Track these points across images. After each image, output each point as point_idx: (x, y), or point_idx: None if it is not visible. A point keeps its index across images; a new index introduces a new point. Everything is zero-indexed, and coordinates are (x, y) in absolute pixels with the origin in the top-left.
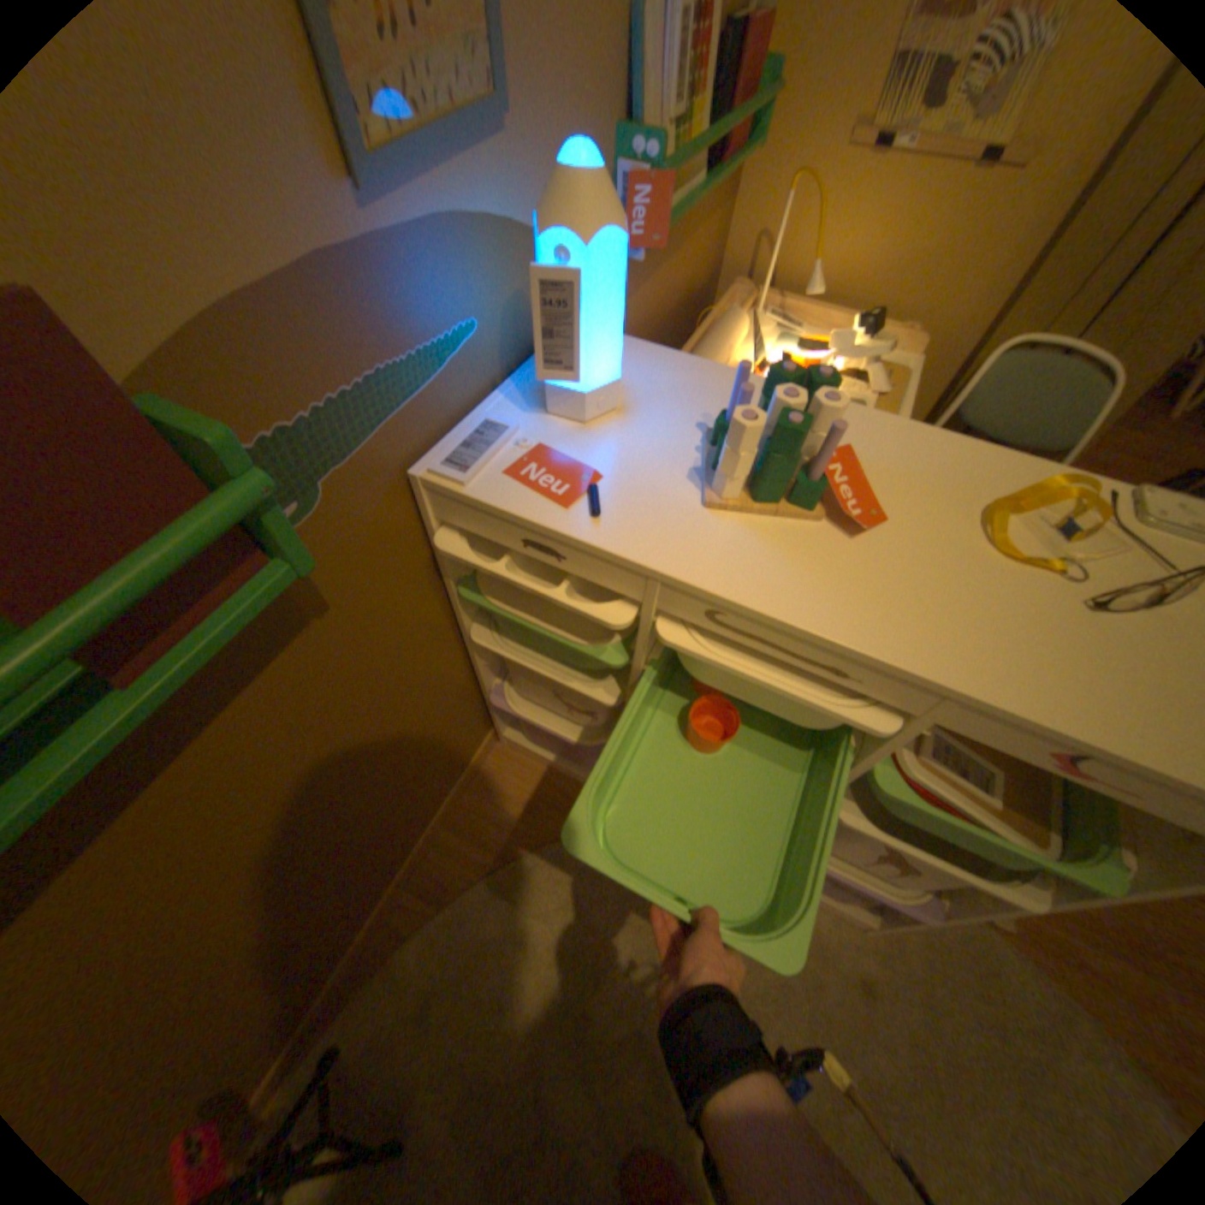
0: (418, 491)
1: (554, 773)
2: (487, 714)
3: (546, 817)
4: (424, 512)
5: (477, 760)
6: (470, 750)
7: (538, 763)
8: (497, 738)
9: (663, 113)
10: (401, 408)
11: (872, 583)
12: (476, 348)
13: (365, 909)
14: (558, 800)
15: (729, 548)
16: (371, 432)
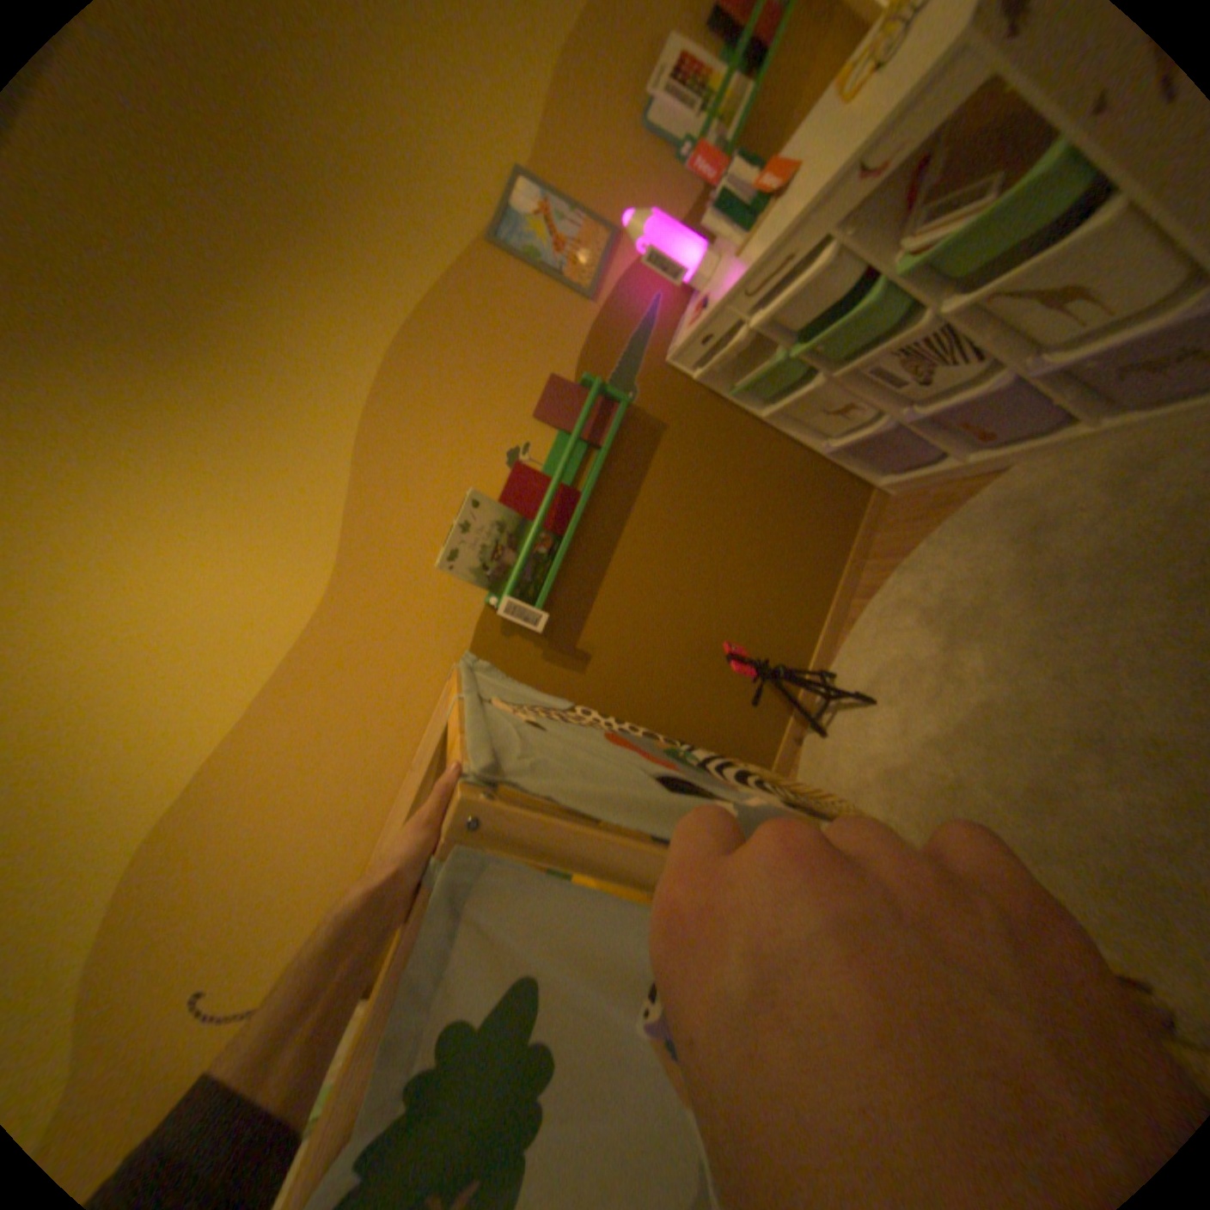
0: (674, 365)
1: (934, 487)
2: (855, 475)
3: (934, 516)
4: (685, 371)
5: (872, 511)
6: (858, 503)
7: (921, 489)
8: (887, 494)
9: (690, 121)
10: (648, 343)
11: (785, 207)
12: (666, 300)
13: (821, 603)
14: (941, 501)
15: (741, 264)
16: (642, 357)
